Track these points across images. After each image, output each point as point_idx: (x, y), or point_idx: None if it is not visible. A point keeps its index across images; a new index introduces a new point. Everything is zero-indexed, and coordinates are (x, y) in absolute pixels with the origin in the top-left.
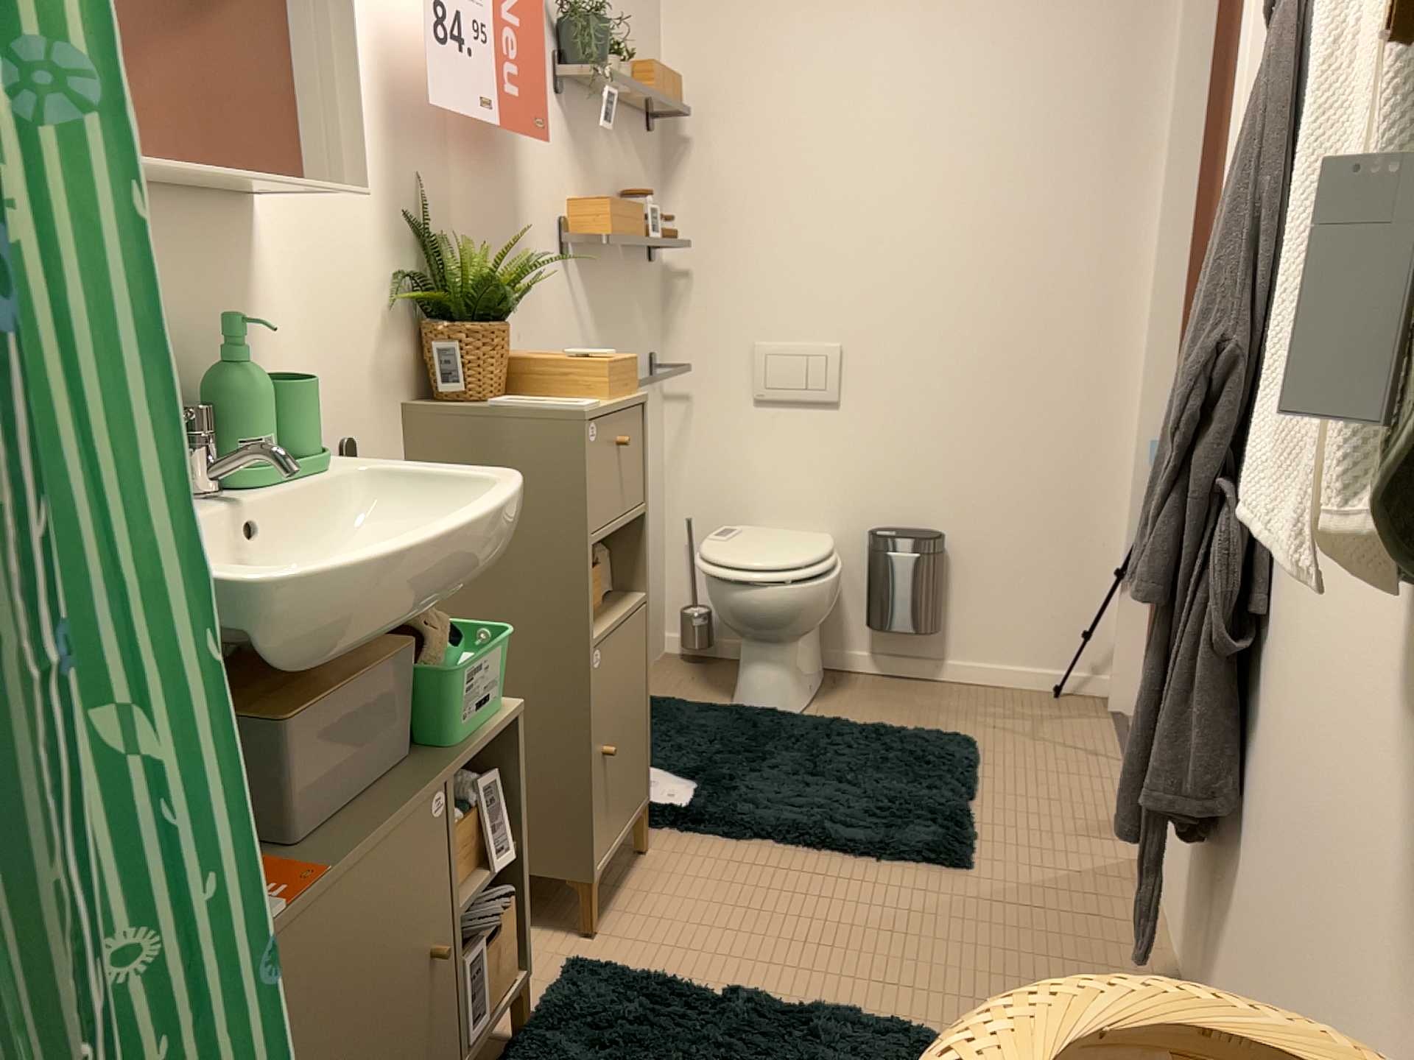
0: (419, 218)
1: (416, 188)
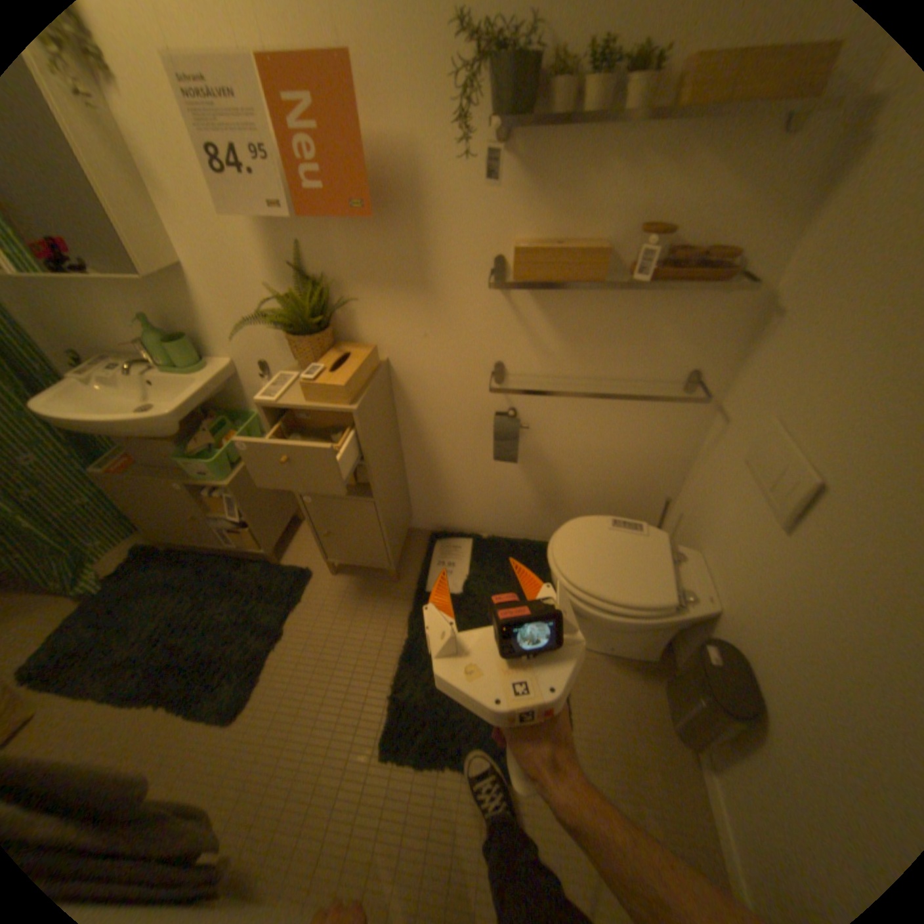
0: (294, 263)
1: (289, 245)
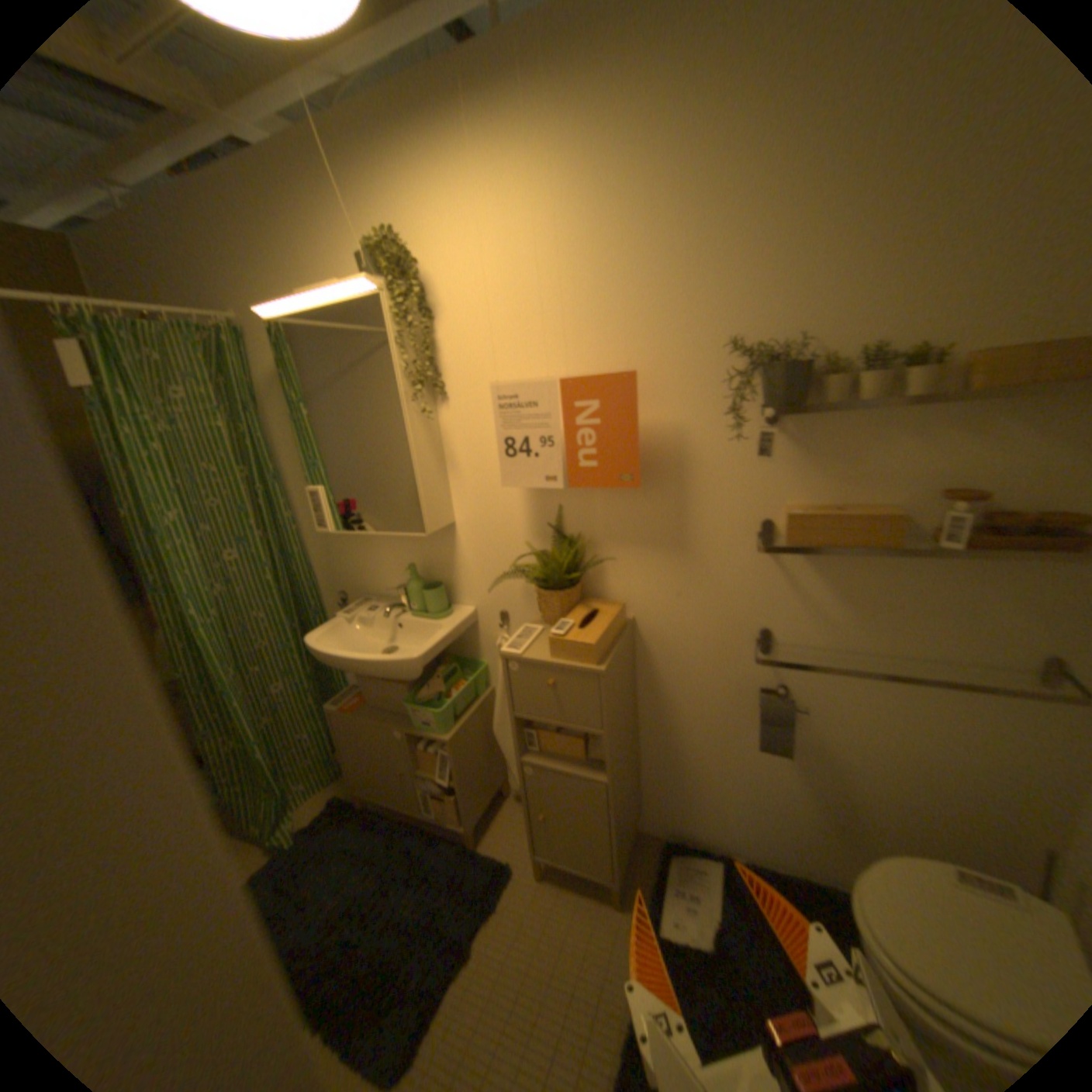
0: (553, 523)
1: (552, 508)
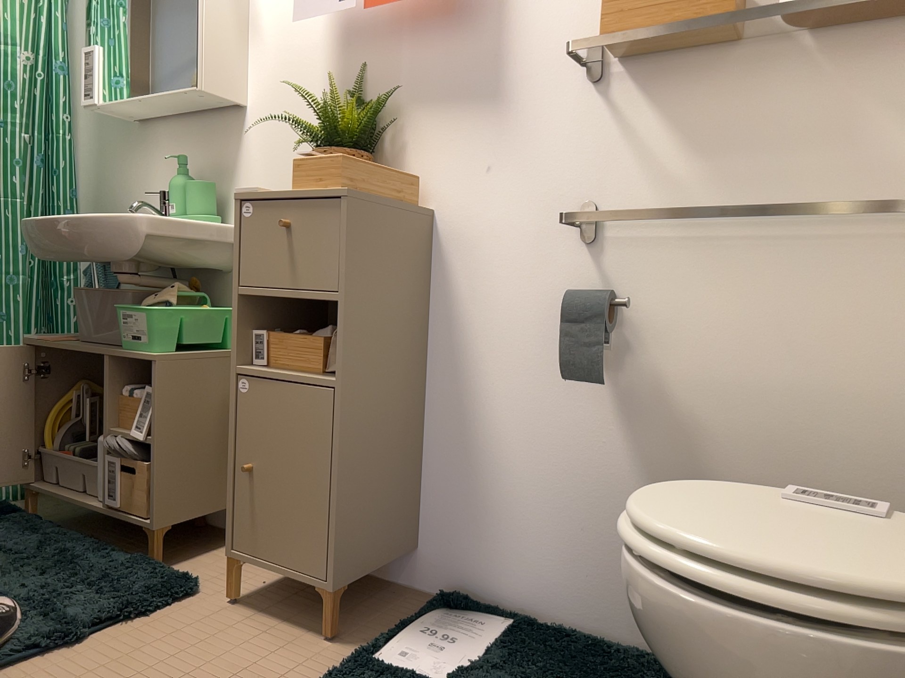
0: (354, 89)
1: (355, 69)
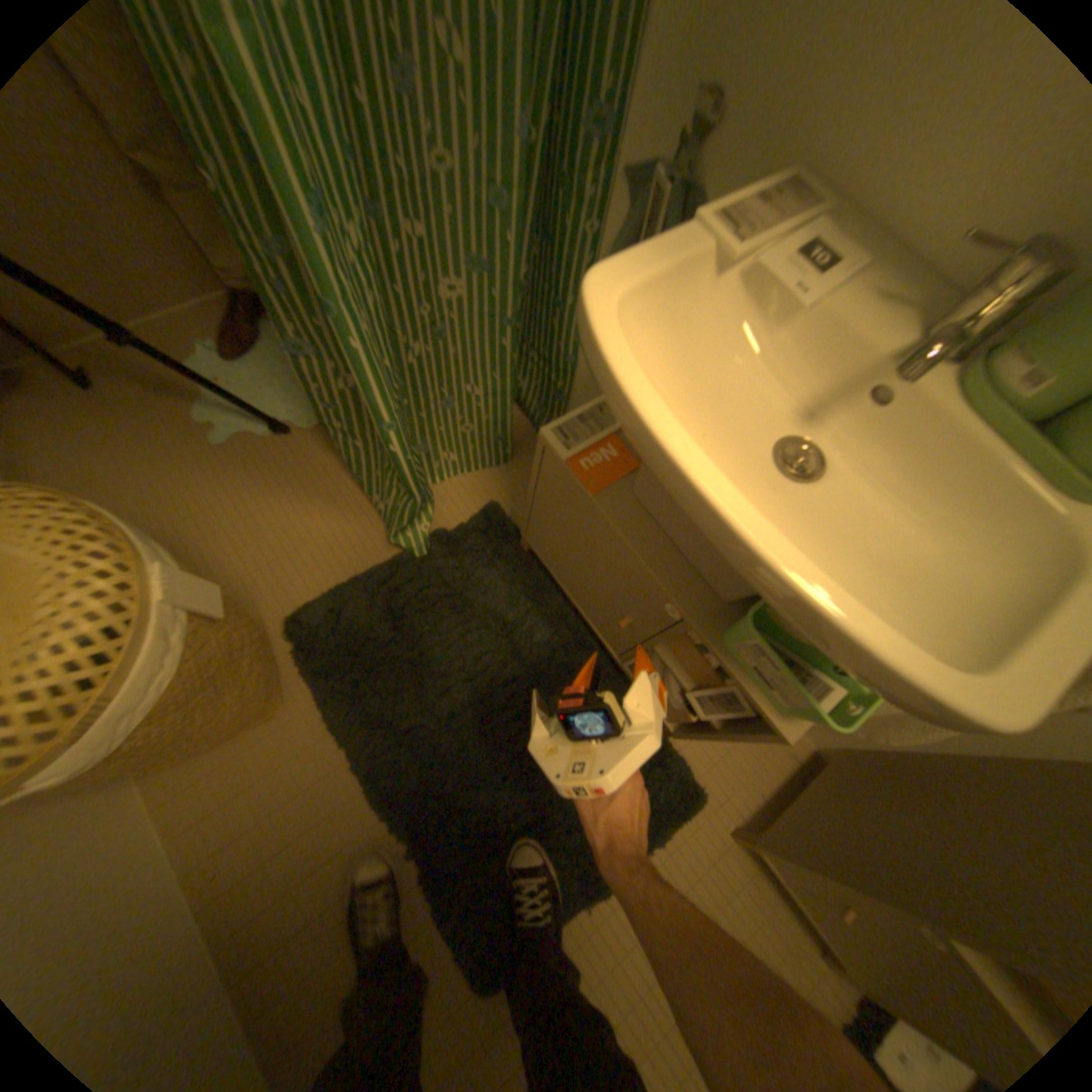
0: None
1: None
